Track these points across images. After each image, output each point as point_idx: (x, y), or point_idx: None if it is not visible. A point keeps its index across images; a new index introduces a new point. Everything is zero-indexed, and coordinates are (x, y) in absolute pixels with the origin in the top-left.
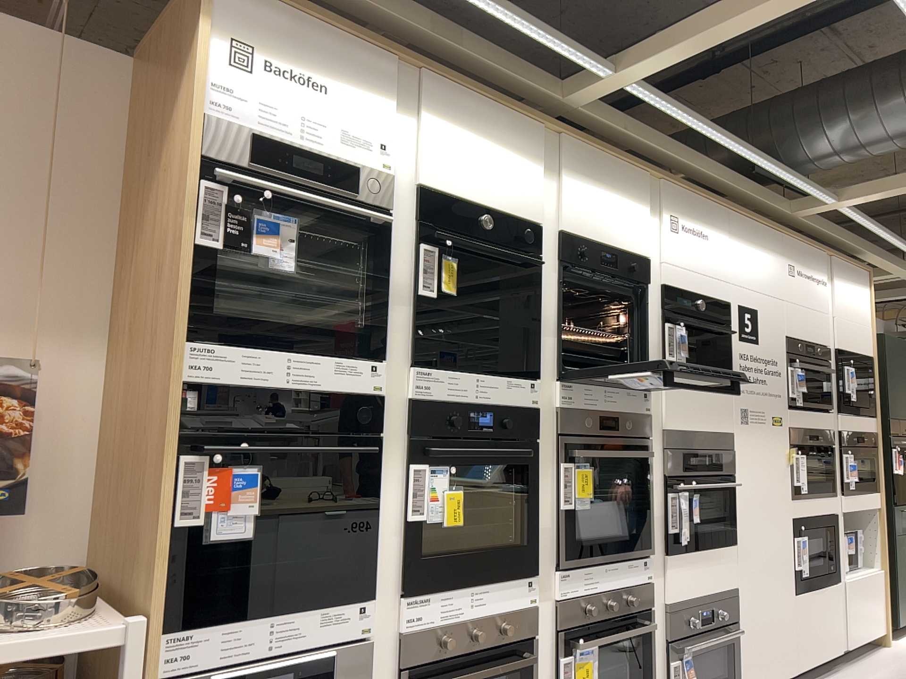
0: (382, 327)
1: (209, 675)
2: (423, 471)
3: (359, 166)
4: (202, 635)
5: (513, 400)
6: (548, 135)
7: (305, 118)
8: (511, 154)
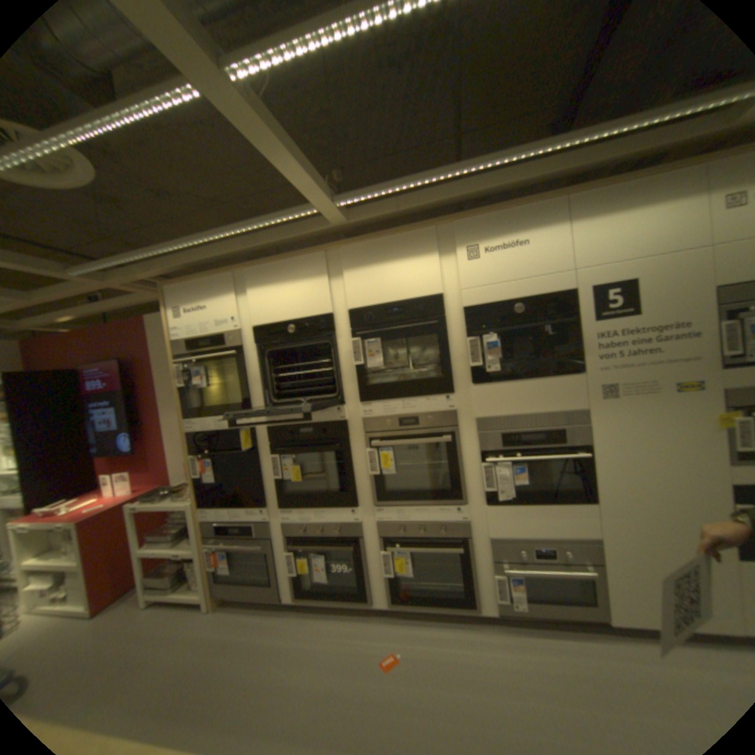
0: (246, 400)
1: (210, 530)
2: (276, 462)
3: (221, 332)
4: (205, 517)
5: (329, 421)
6: (329, 249)
7: (197, 322)
8: (303, 278)
